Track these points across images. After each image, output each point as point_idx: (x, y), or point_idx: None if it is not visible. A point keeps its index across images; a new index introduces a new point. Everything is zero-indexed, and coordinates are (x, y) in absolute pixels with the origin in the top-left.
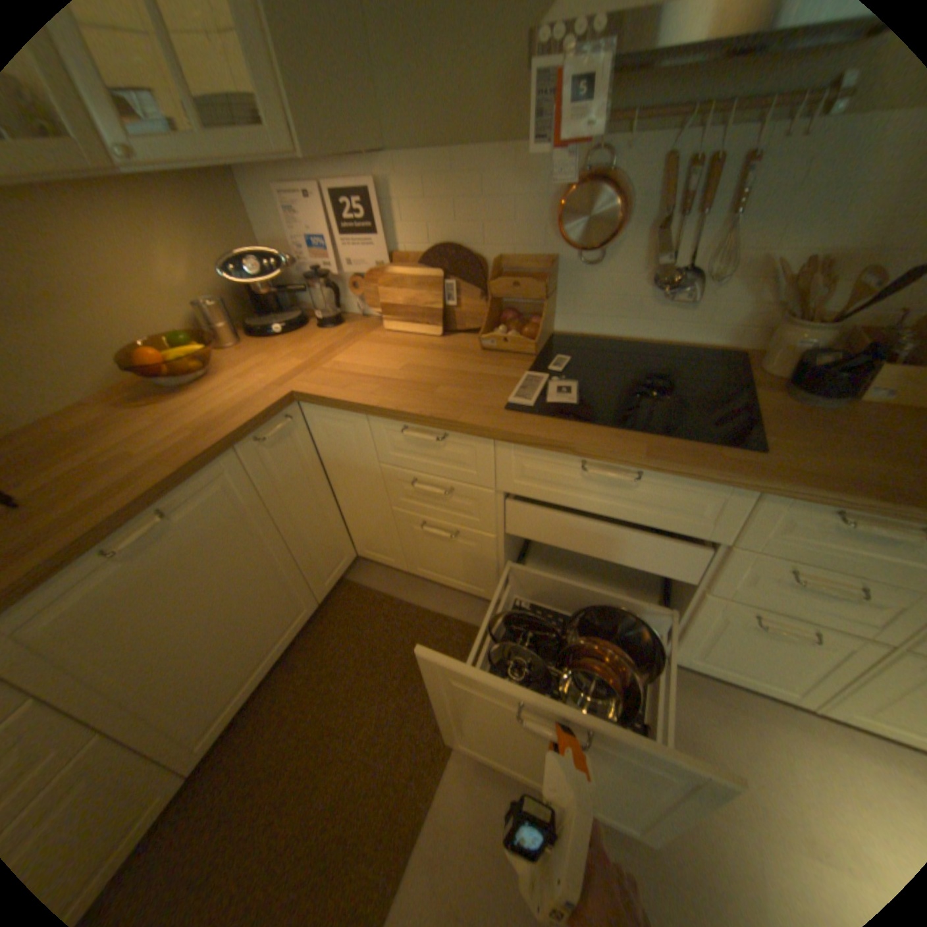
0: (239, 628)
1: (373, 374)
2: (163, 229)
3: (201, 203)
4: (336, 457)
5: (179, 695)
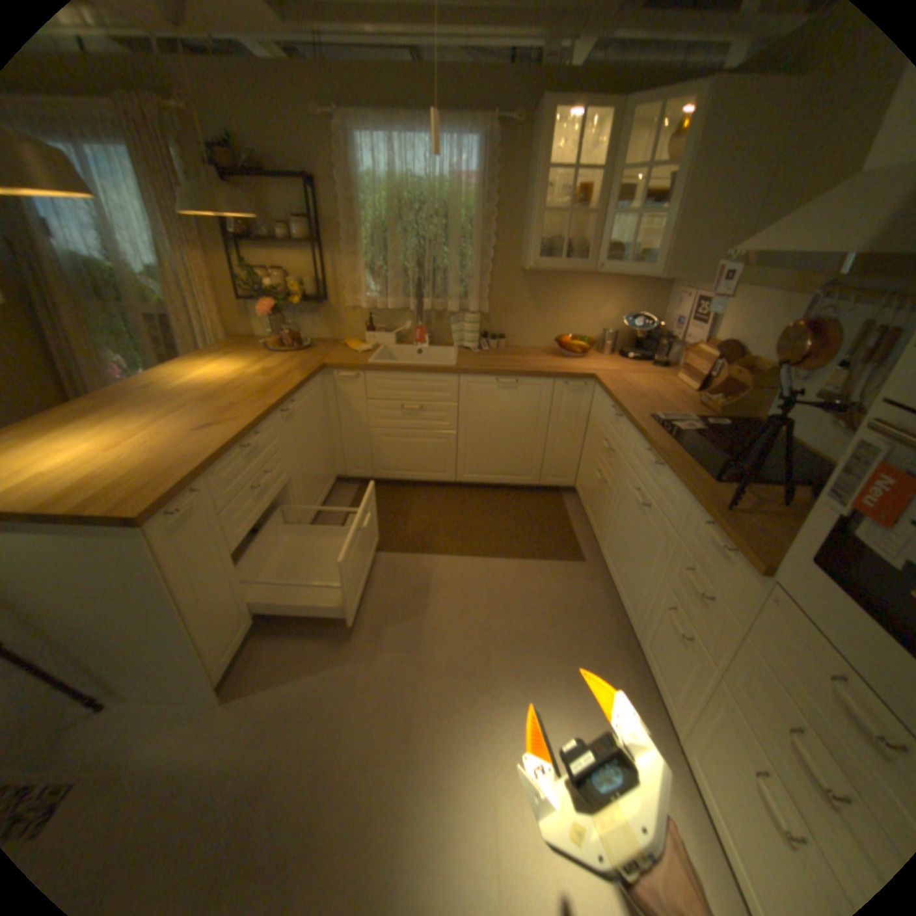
0: (504, 450)
1: (631, 385)
2: (616, 295)
3: (644, 288)
4: (592, 417)
5: (475, 448)
